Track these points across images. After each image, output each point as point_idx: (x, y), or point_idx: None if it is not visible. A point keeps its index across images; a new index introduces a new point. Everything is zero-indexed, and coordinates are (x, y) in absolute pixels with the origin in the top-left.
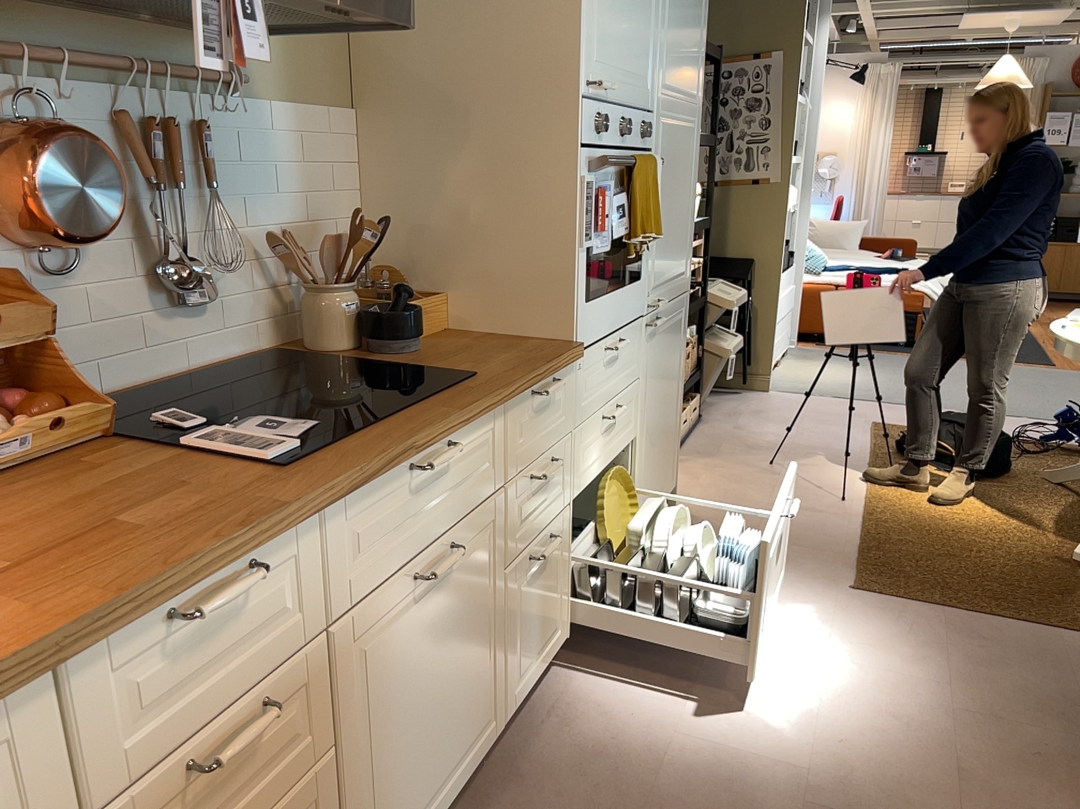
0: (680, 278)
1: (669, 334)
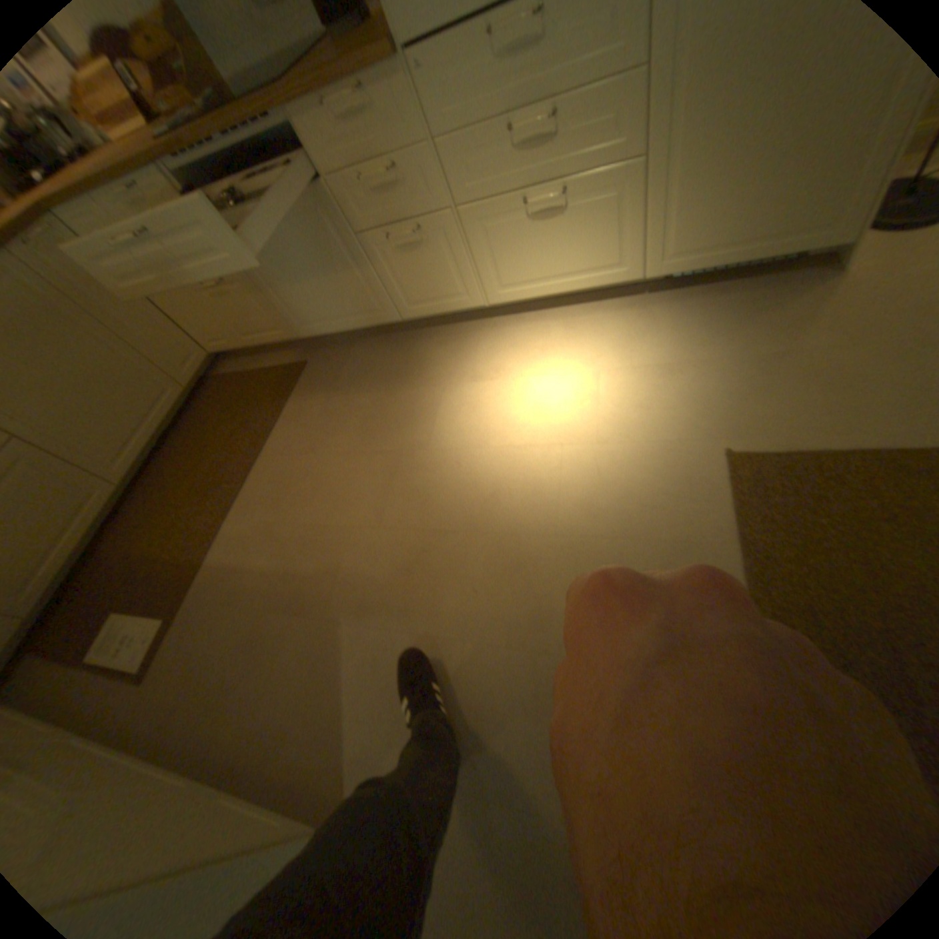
0: None
1: None
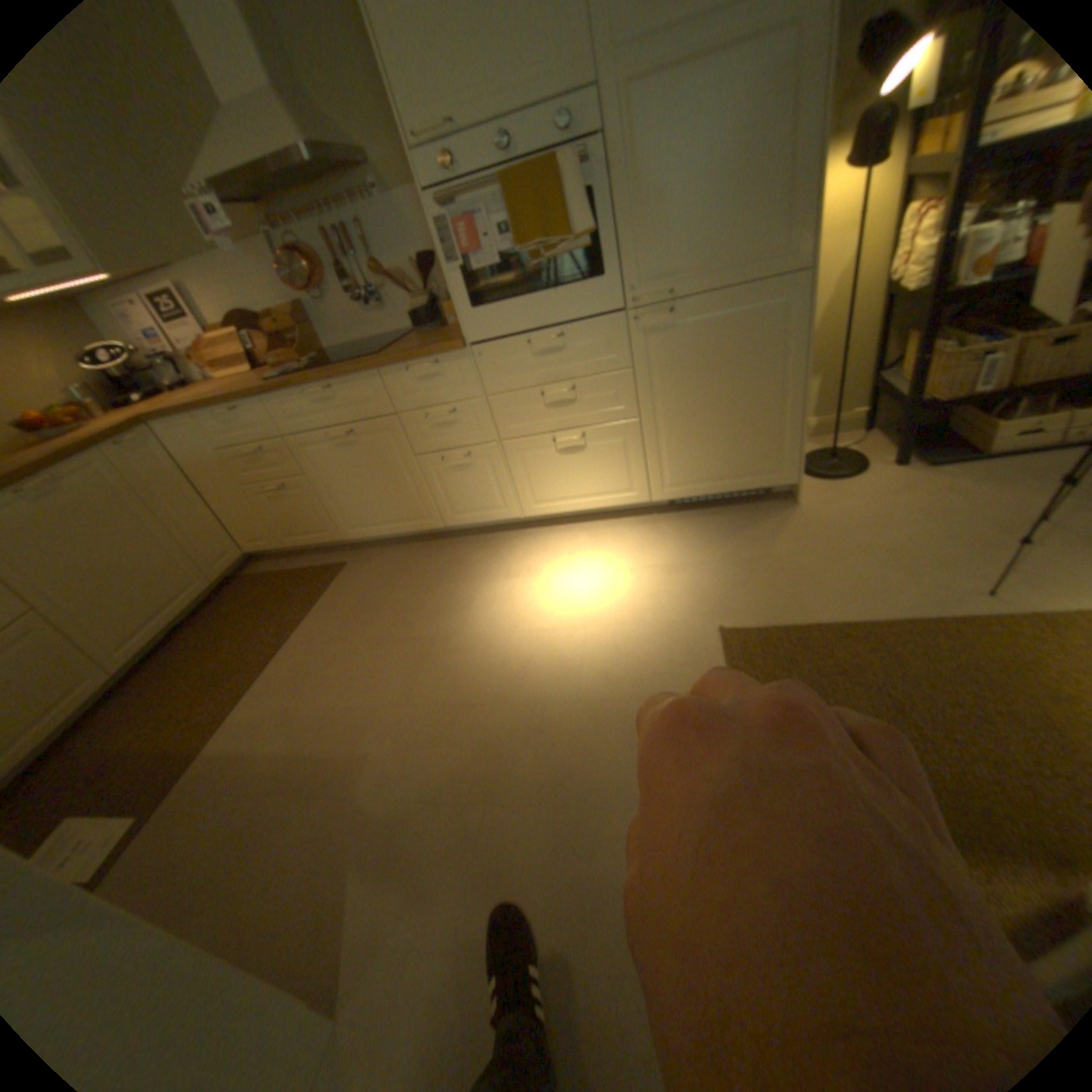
0: (768, 253)
1: (726, 324)
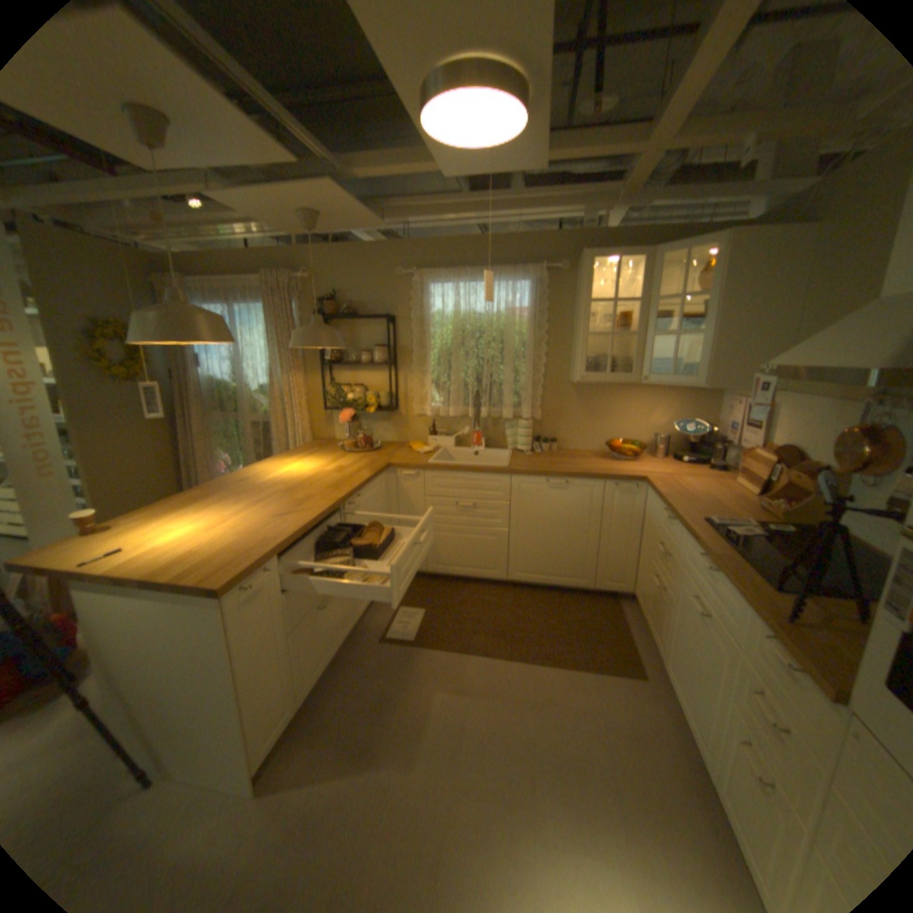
0: None
1: None
